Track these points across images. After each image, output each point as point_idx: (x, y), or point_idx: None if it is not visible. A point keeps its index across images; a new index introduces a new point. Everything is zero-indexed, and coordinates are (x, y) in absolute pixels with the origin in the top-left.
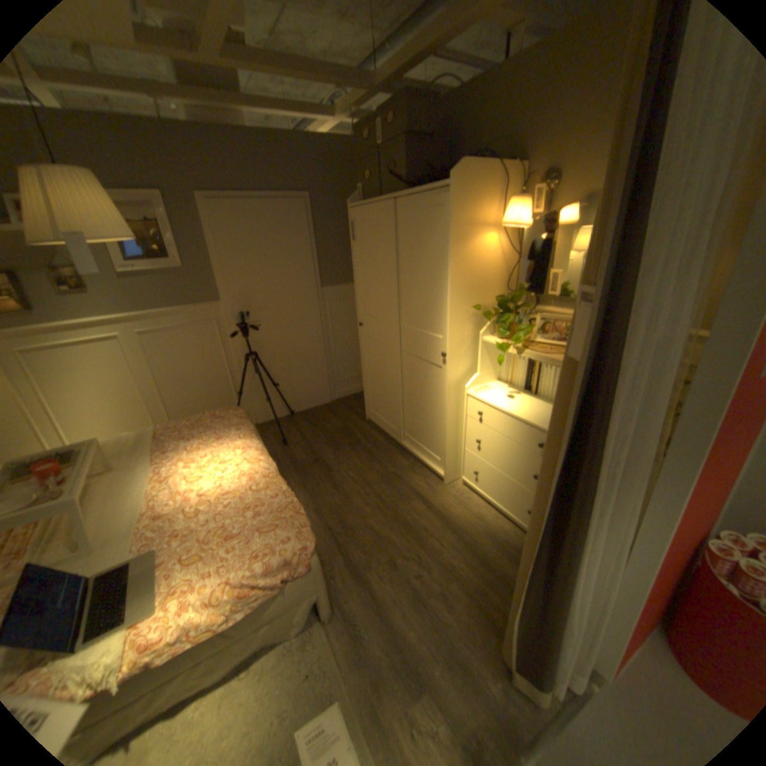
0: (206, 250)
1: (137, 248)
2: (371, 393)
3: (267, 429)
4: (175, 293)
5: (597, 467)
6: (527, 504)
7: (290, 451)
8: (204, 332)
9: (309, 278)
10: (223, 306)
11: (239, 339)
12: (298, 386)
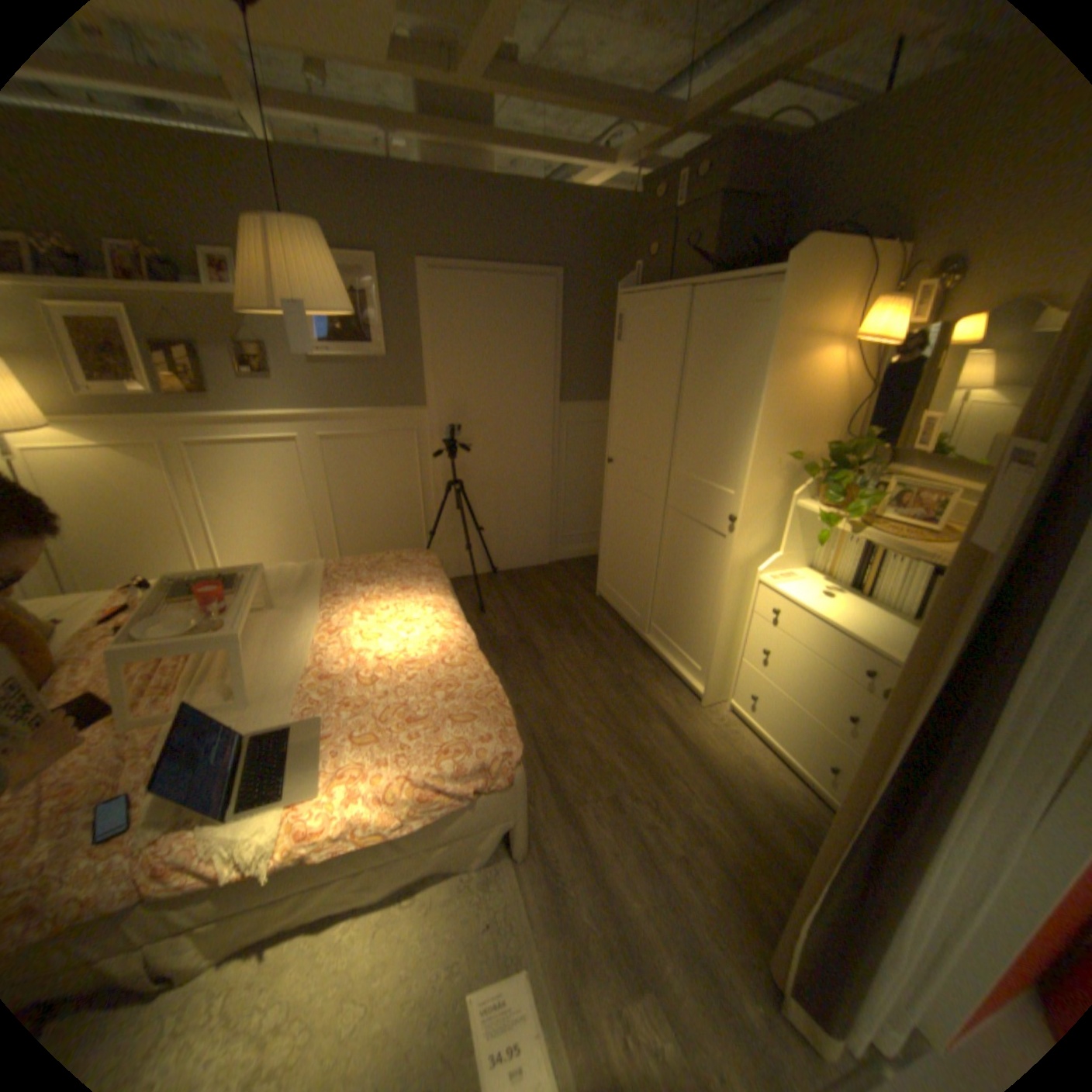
0: (417, 337)
1: (335, 326)
2: (609, 560)
3: (458, 588)
4: (371, 390)
5: (984, 719)
6: (831, 758)
7: (487, 622)
8: (399, 447)
9: (546, 388)
10: (428, 414)
11: (441, 461)
12: (508, 535)
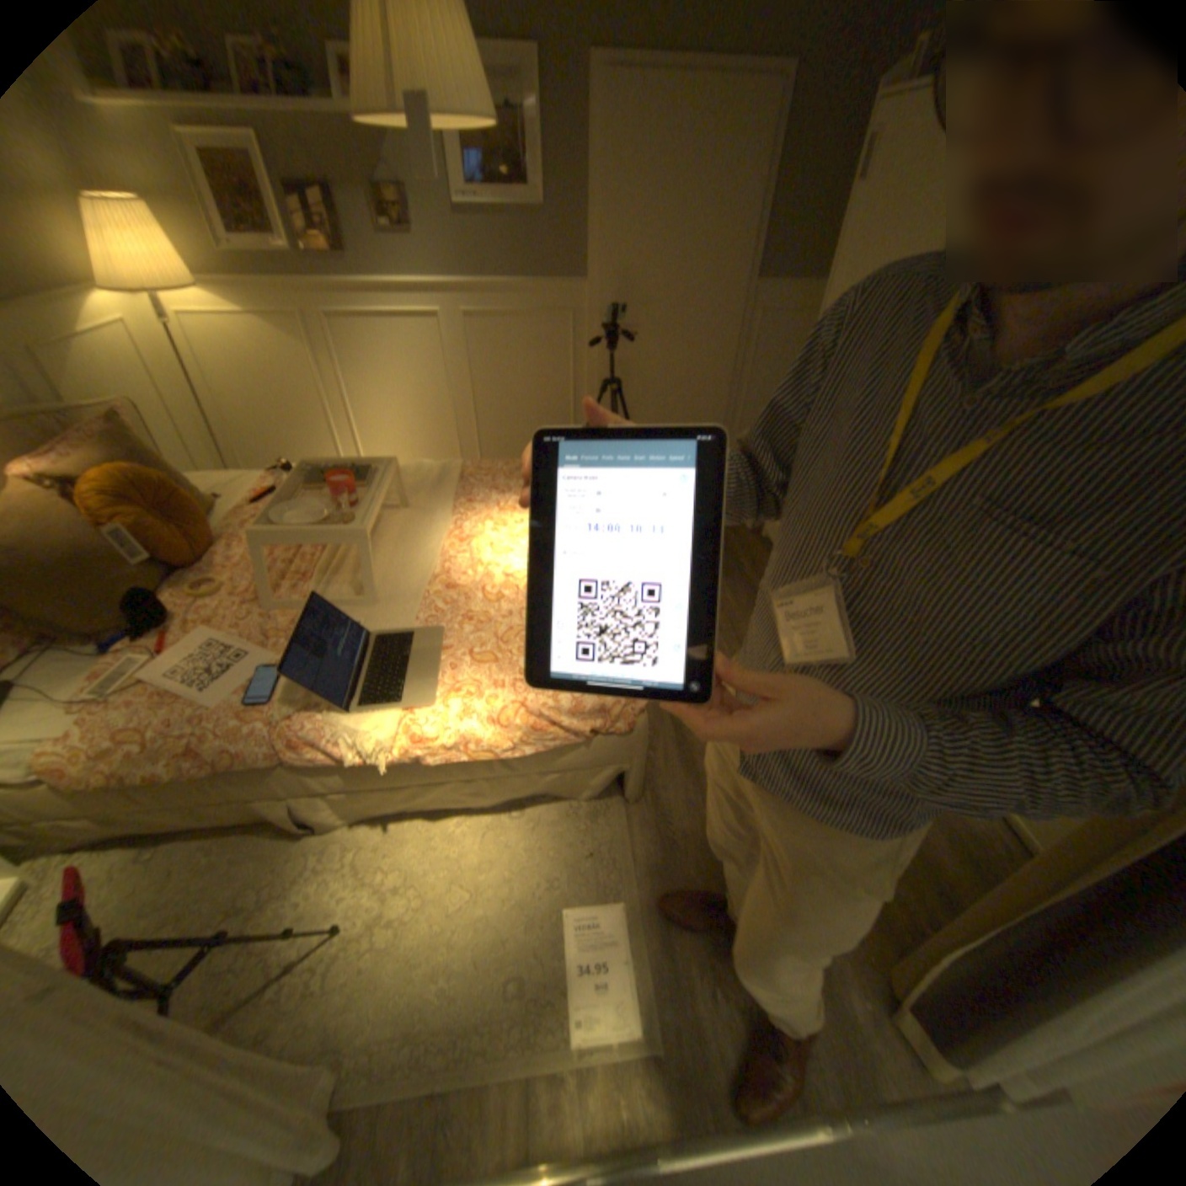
0: (584, 179)
1: (485, 162)
2: None
3: None
4: (524, 254)
5: None
6: None
7: None
8: (552, 332)
9: (743, 257)
10: (589, 289)
11: (599, 353)
12: None
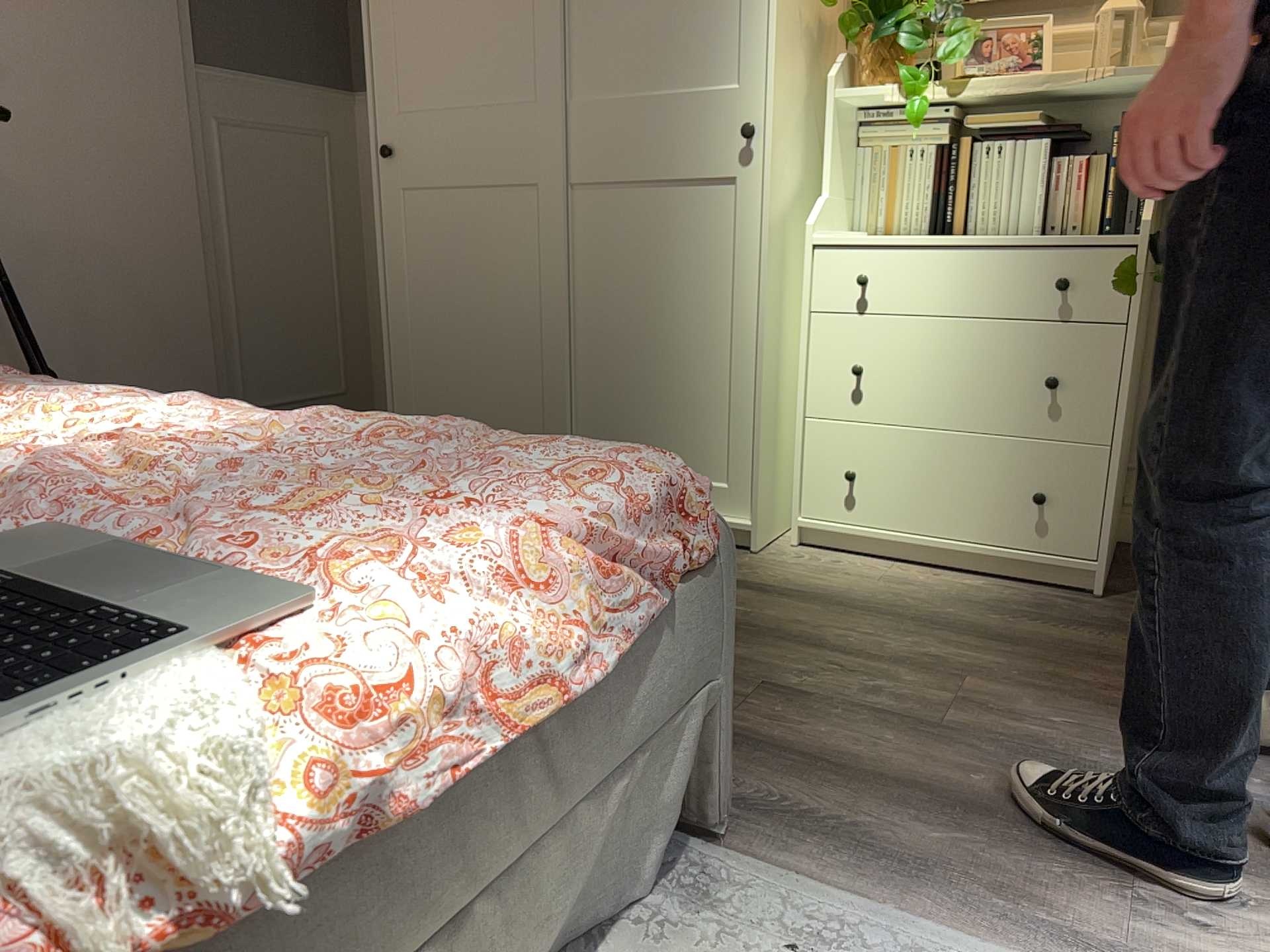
0: None
1: None
2: (425, 385)
3: None
4: None
5: None
6: (1026, 486)
7: None
8: None
9: (166, 20)
10: None
11: None
12: None
